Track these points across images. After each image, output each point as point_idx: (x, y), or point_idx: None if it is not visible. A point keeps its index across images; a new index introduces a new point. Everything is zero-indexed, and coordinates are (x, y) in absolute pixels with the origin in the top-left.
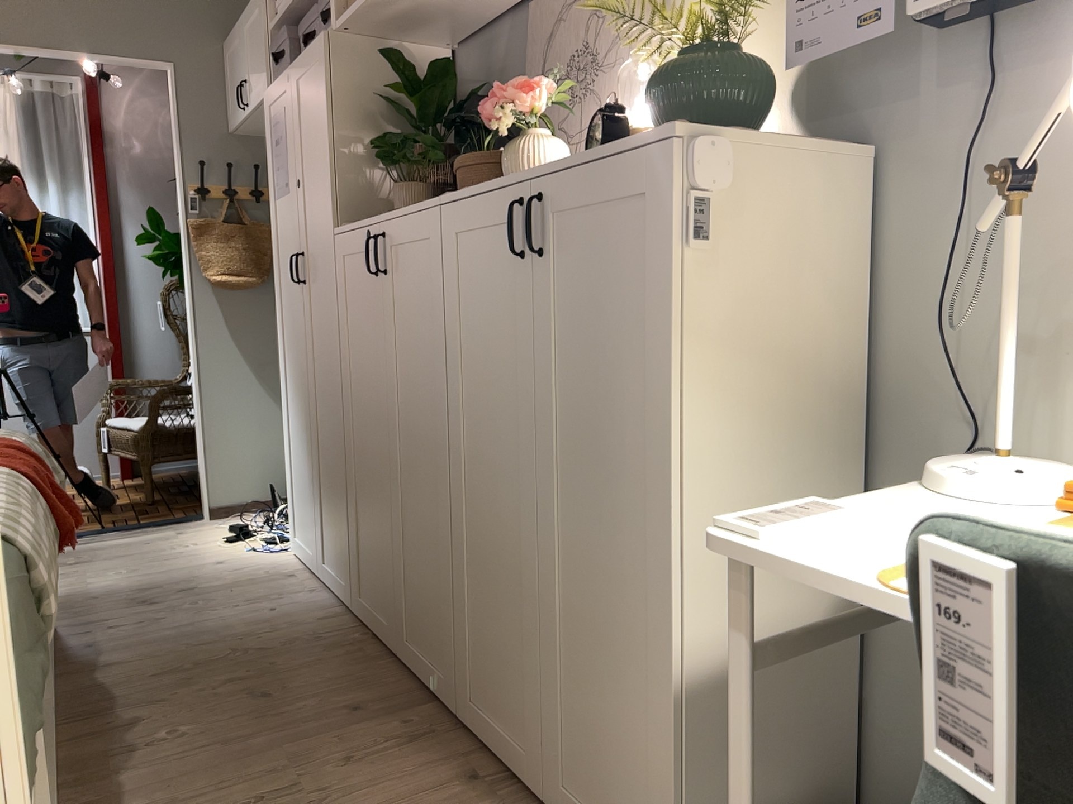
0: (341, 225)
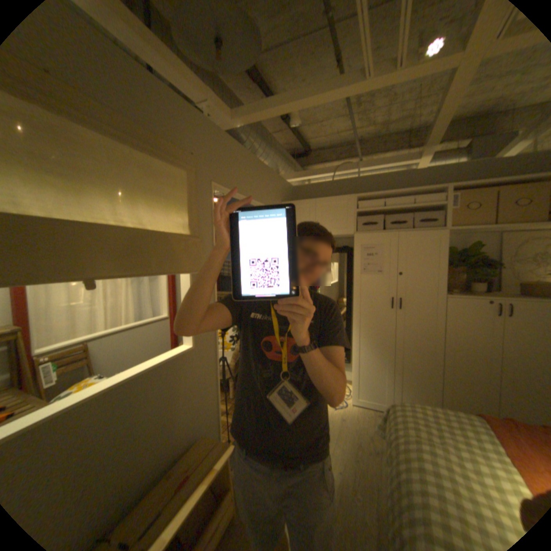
0: (455, 296)
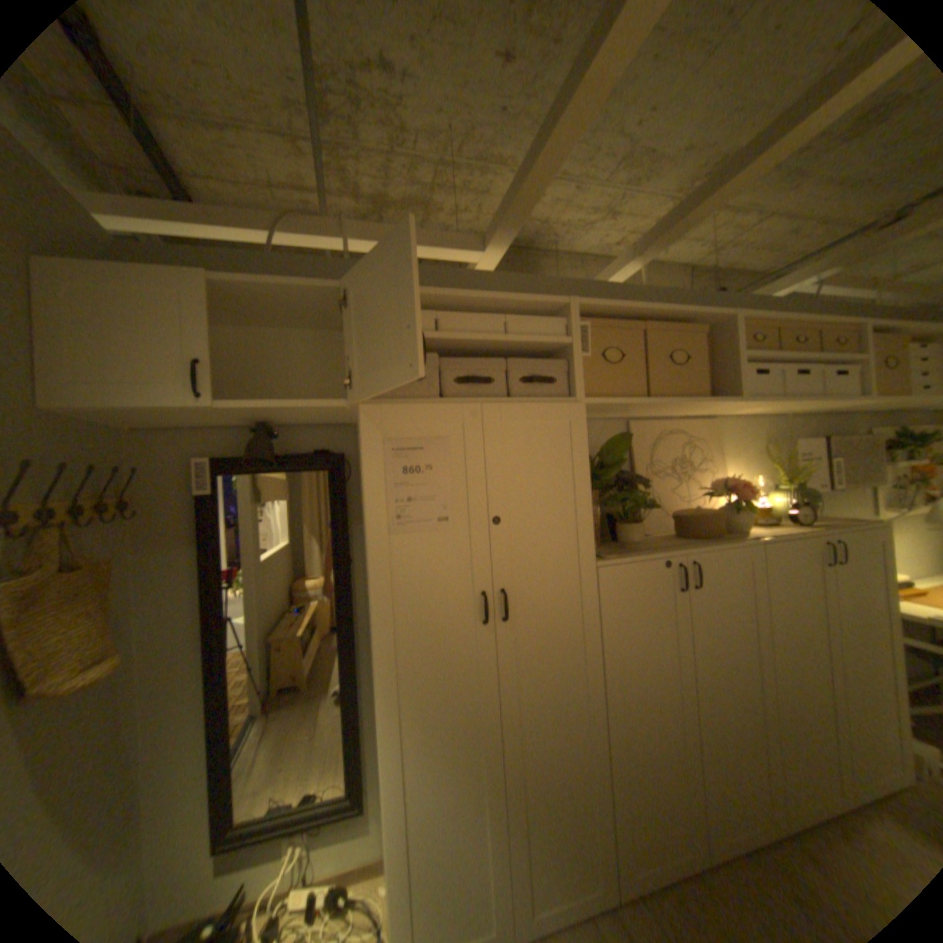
0: (609, 559)
